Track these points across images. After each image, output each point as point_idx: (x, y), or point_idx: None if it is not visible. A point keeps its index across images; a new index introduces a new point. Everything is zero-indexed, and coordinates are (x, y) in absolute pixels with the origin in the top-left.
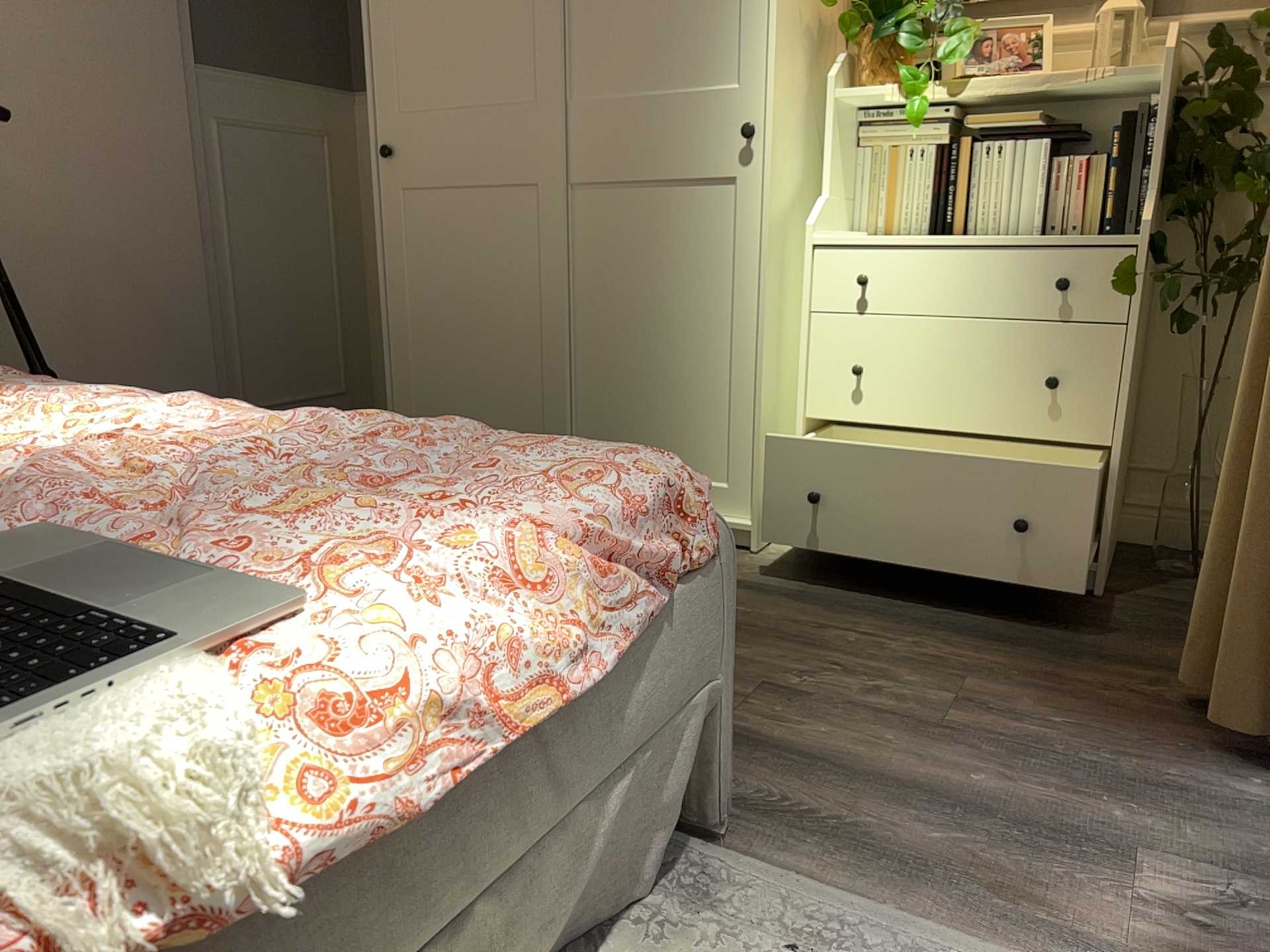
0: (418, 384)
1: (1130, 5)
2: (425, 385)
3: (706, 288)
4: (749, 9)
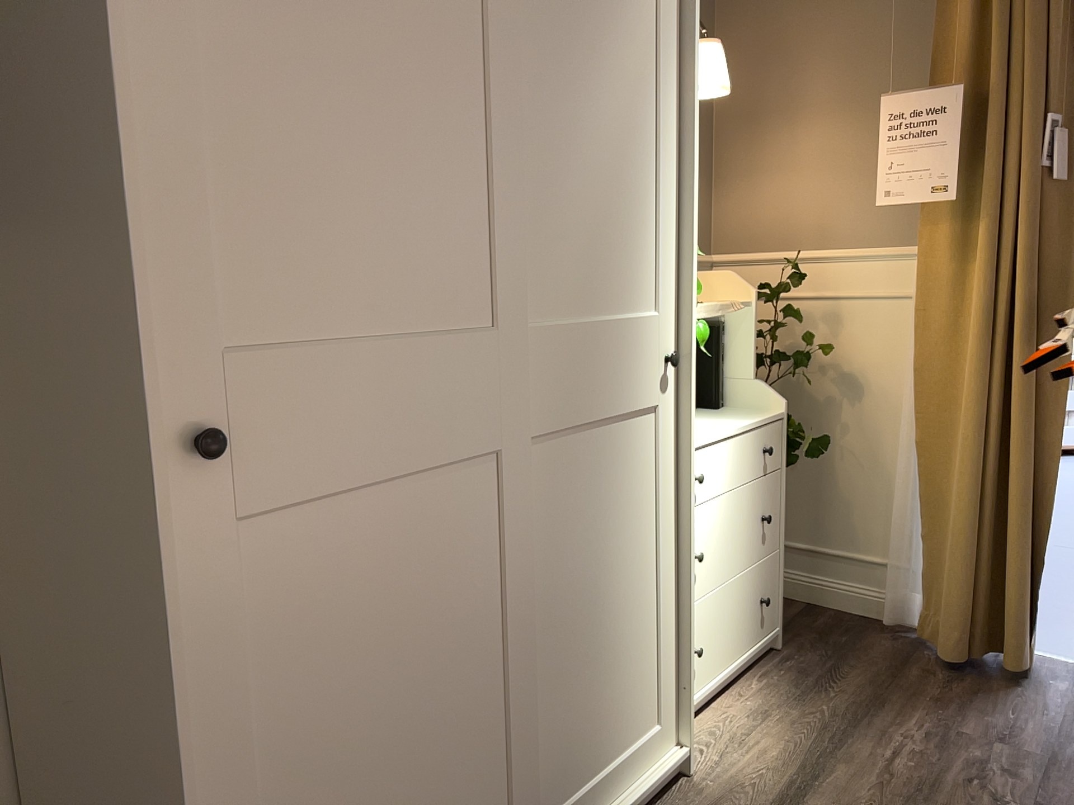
0: None
1: None
2: None
3: (634, 517)
4: (657, 250)
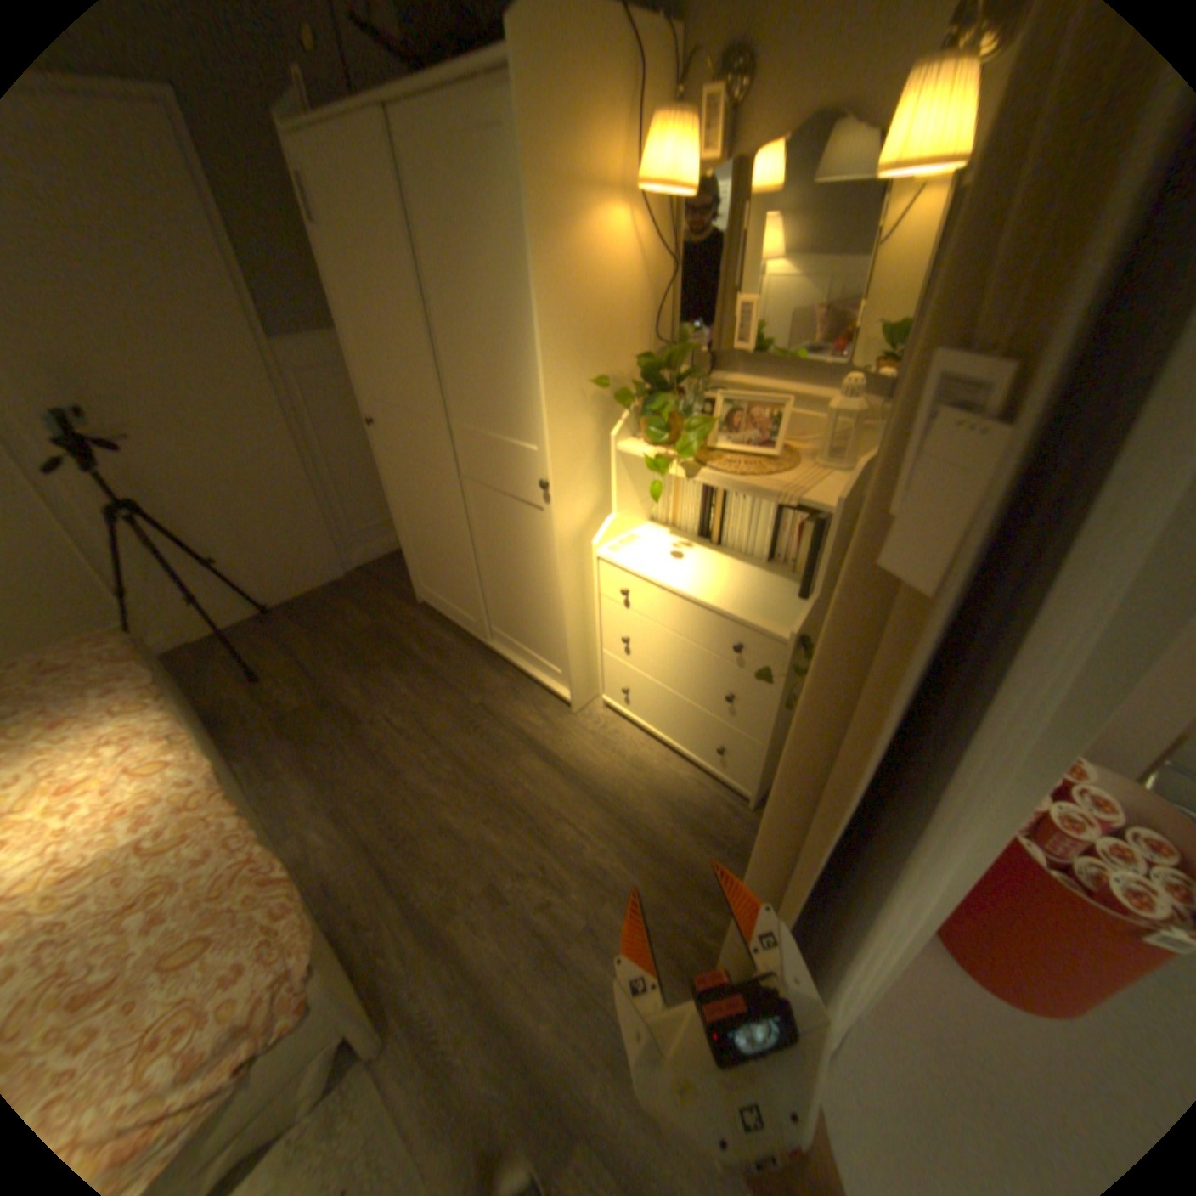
0: (418, 556)
1: (853, 406)
2: (421, 558)
3: (539, 566)
4: (538, 398)
